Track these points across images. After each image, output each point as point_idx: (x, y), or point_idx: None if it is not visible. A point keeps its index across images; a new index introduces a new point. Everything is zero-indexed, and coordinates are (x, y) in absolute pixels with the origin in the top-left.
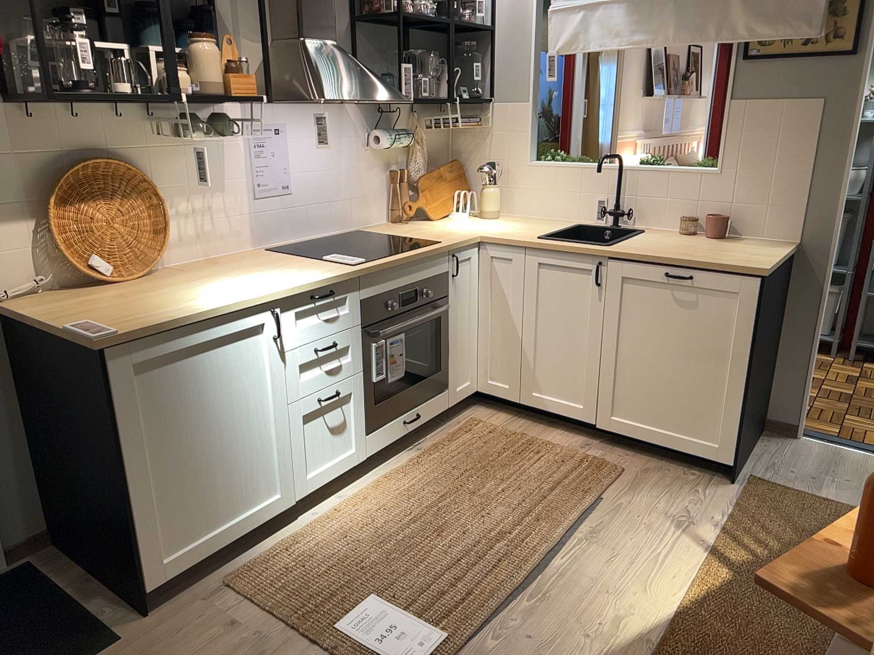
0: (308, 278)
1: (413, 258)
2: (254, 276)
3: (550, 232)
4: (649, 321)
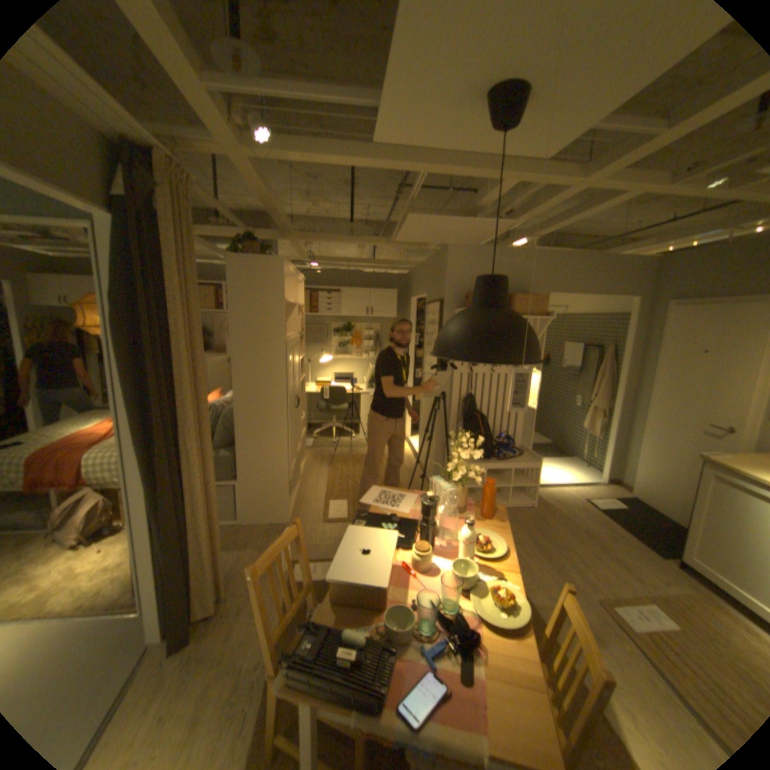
0: None
1: None
2: None
3: None
4: None
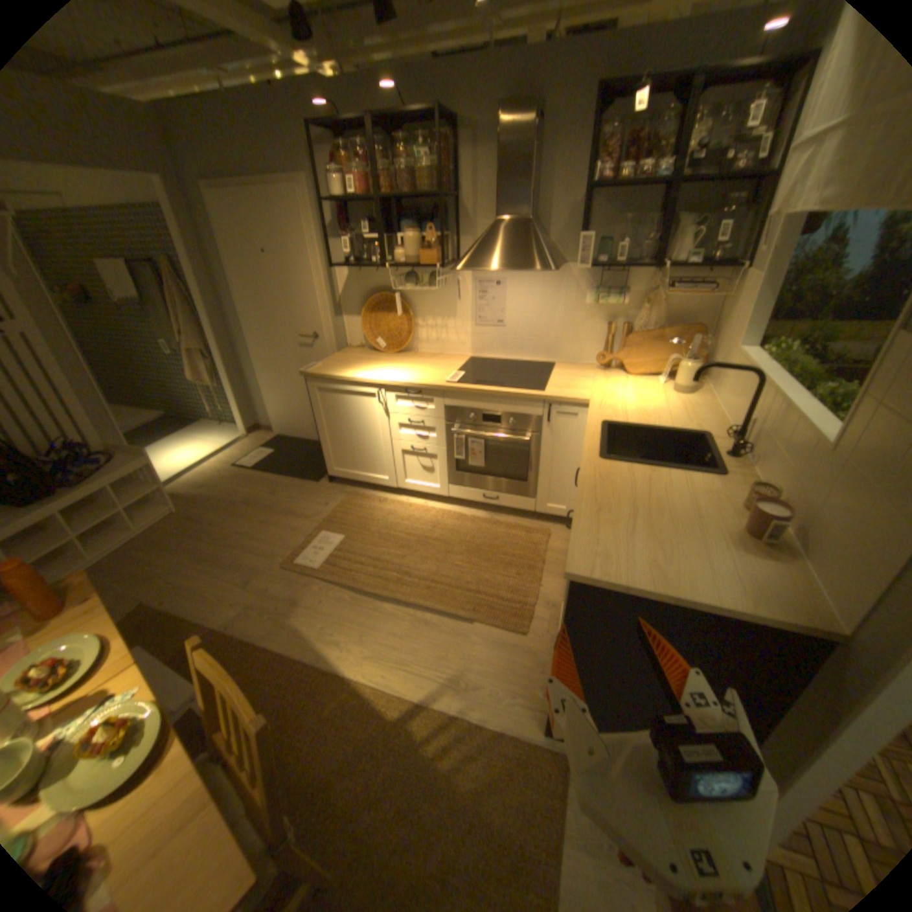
0: (407, 380)
1: (493, 394)
2: (408, 370)
3: (646, 424)
4: None
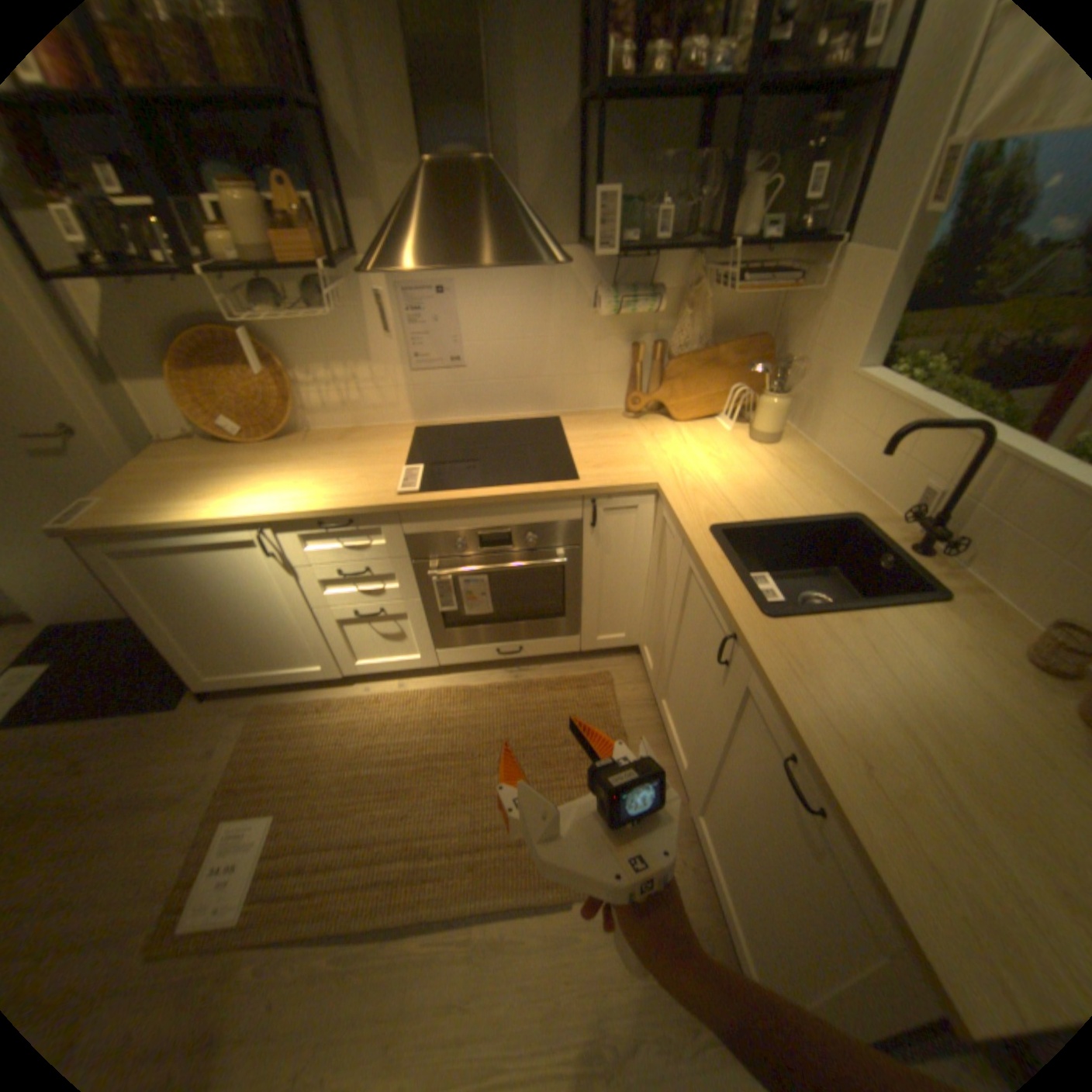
0: (320, 501)
1: (497, 499)
2: (311, 473)
3: (769, 515)
4: (757, 780)
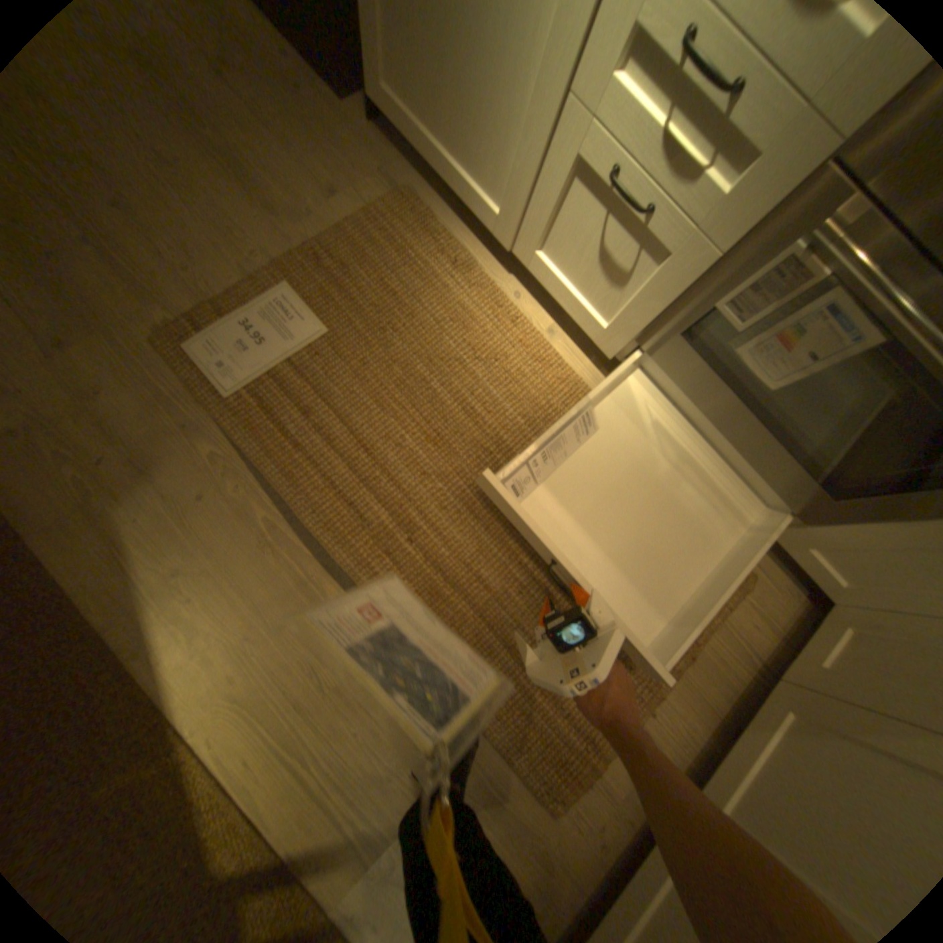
0: None
1: None
2: None
3: None
4: None
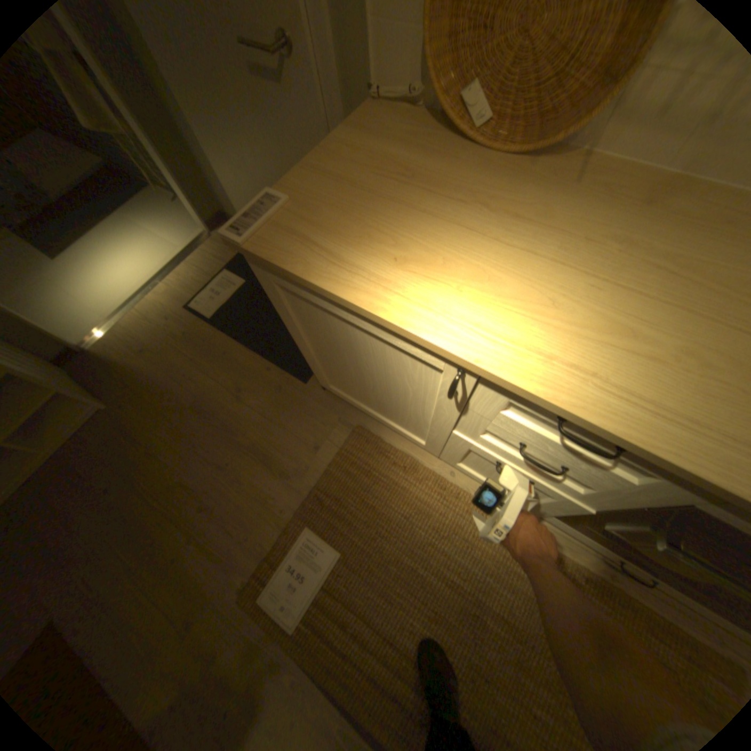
0: (598, 398)
1: None
2: (586, 288)
3: None
4: None
